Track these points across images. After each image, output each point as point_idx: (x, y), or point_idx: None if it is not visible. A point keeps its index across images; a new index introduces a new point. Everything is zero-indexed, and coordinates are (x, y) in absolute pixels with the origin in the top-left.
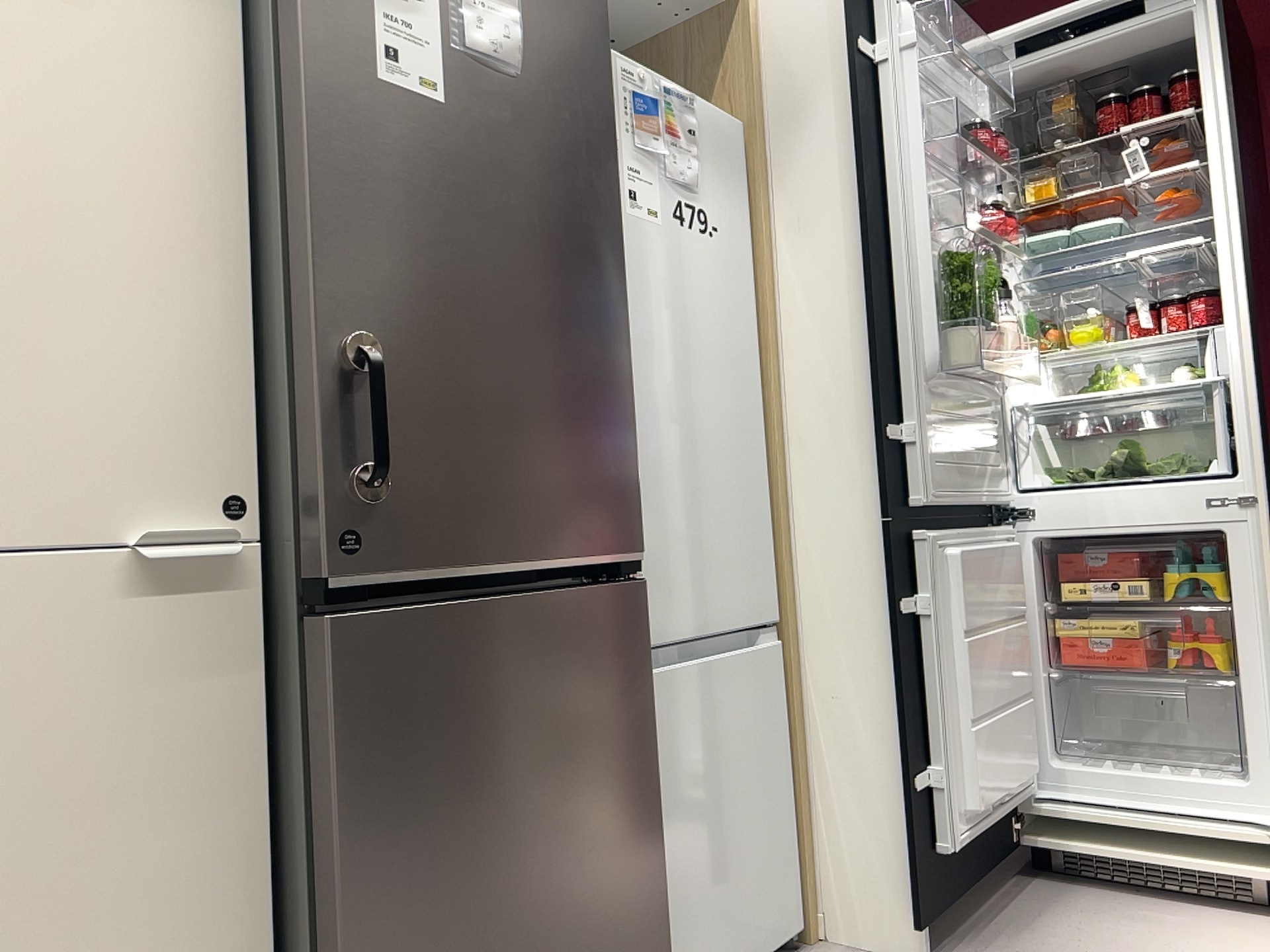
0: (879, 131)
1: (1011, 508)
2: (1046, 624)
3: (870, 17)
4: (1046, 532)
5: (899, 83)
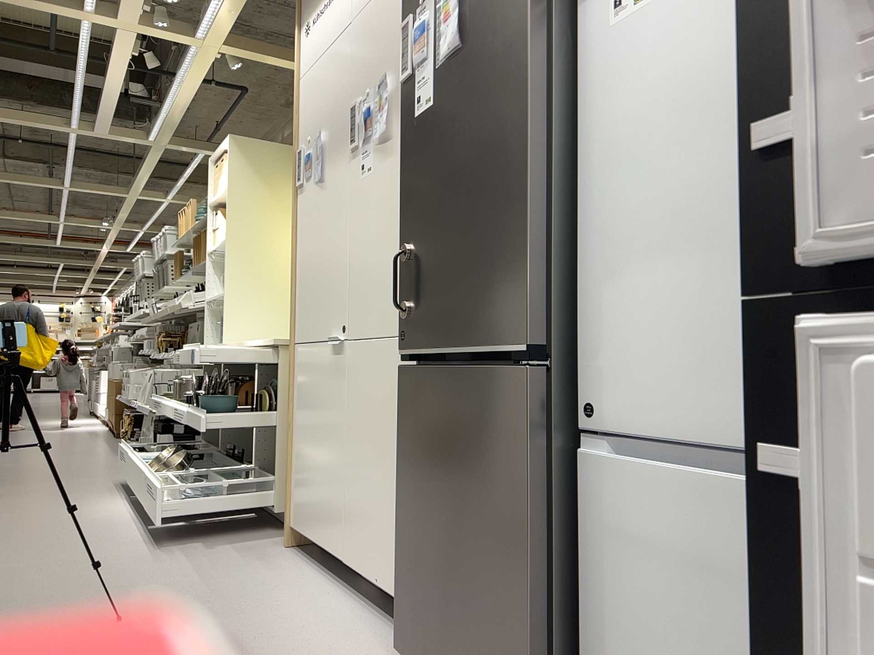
0: None
1: None
2: None
3: None
4: None
5: None
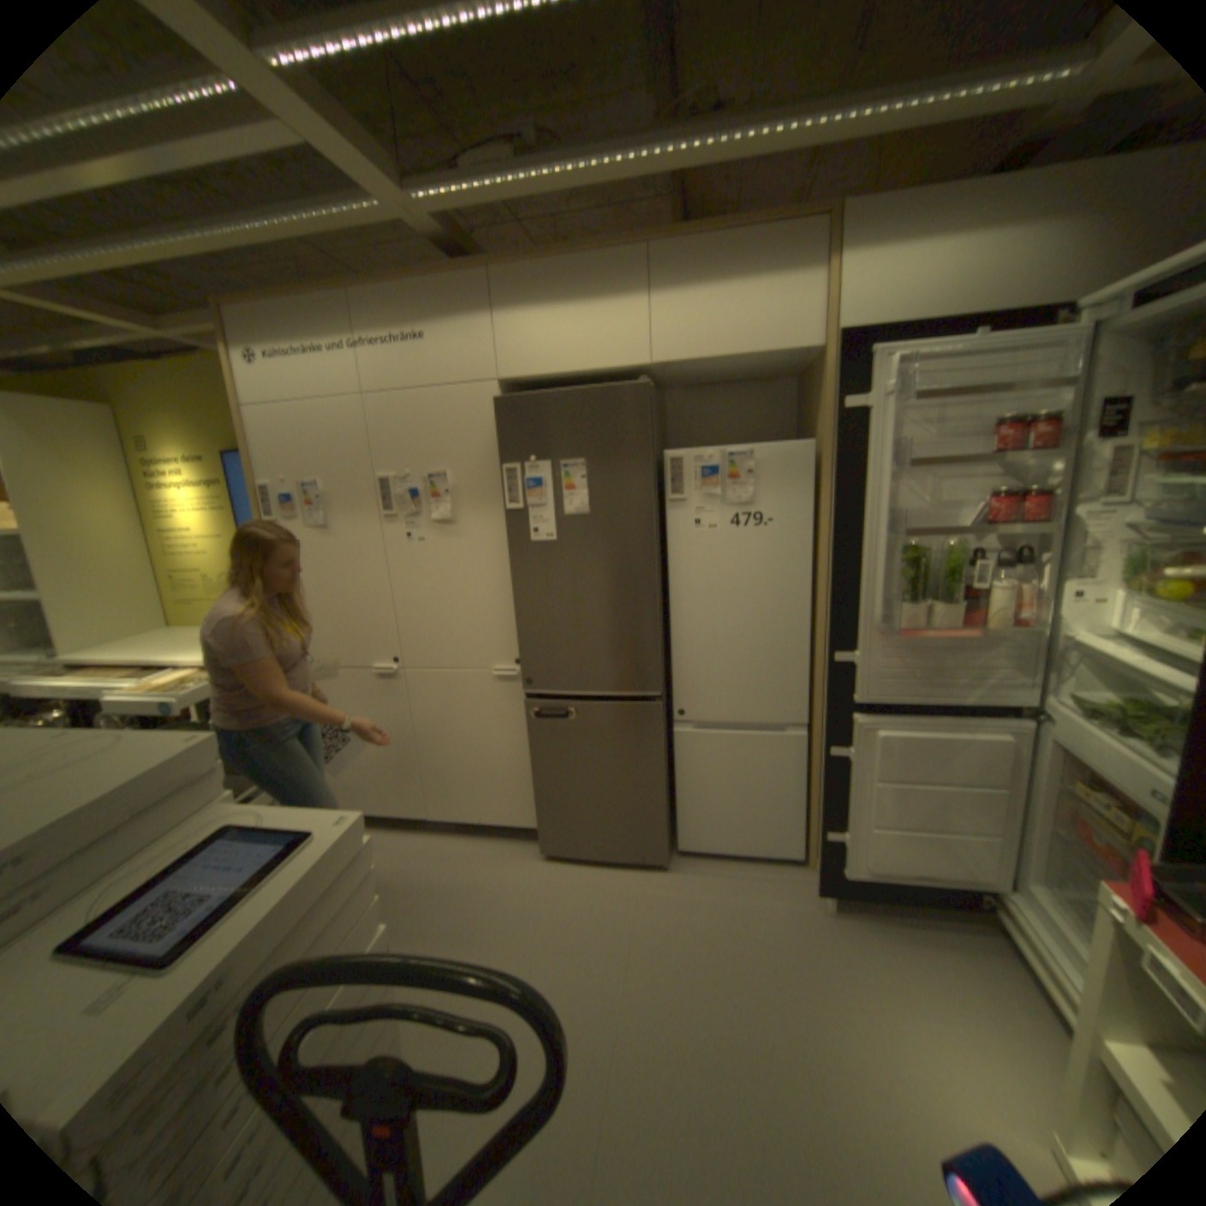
0: (863, 460)
1: (1043, 711)
2: (1059, 802)
3: (868, 373)
4: (1059, 742)
5: (879, 424)
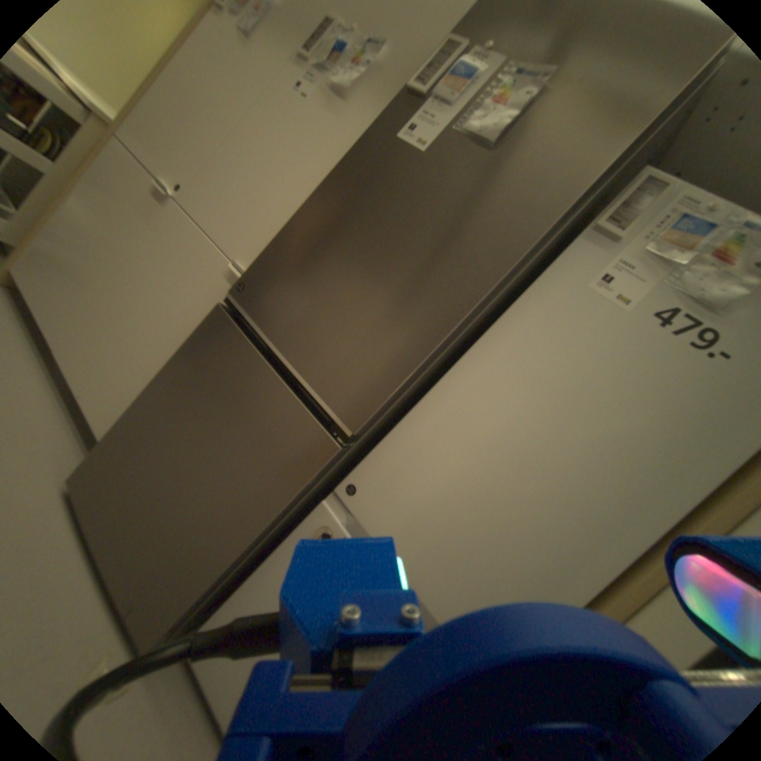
0: None
1: None
2: None
3: None
4: None
5: None
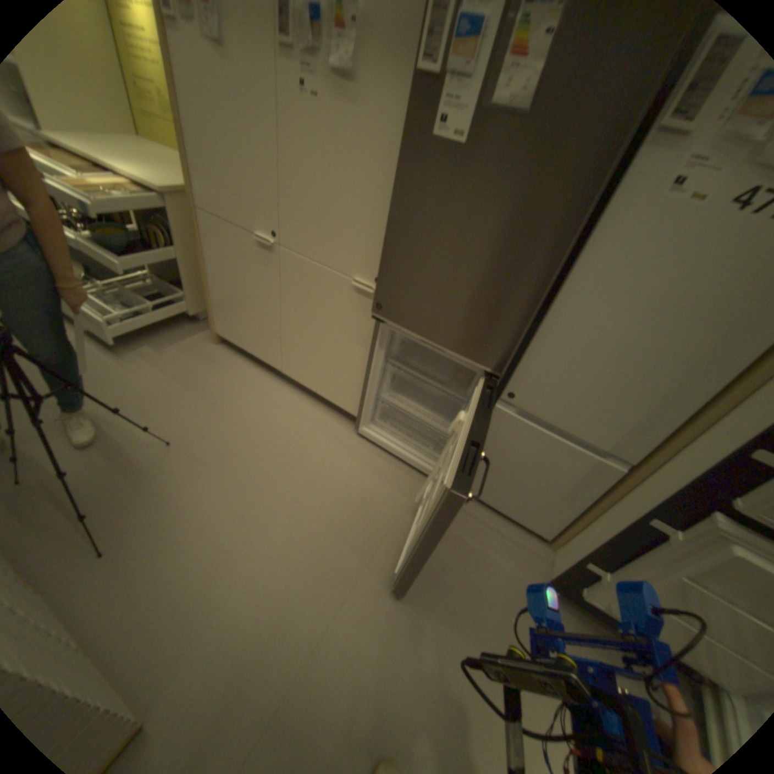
0: None
1: None
2: None
3: None
4: None
5: None
